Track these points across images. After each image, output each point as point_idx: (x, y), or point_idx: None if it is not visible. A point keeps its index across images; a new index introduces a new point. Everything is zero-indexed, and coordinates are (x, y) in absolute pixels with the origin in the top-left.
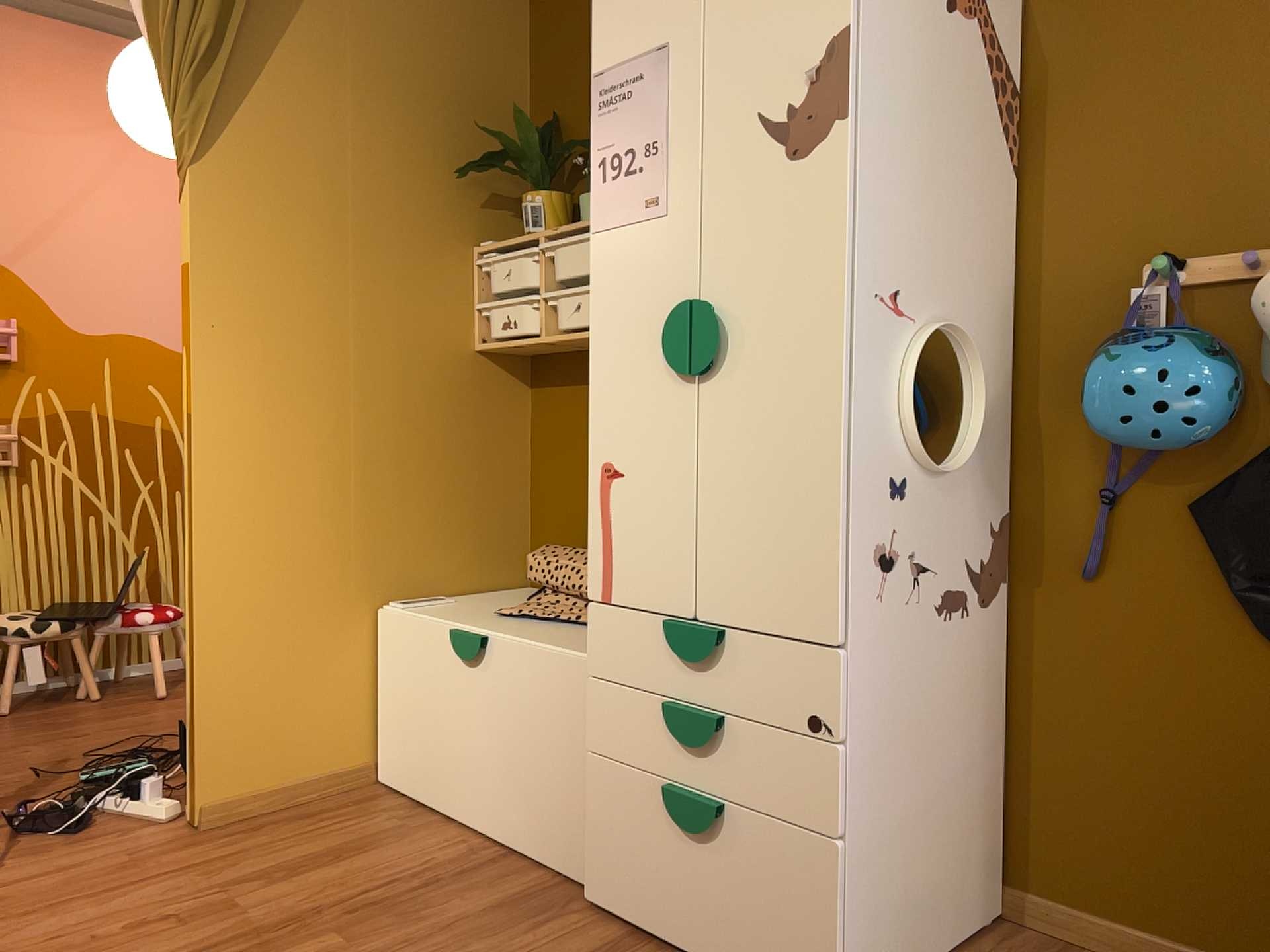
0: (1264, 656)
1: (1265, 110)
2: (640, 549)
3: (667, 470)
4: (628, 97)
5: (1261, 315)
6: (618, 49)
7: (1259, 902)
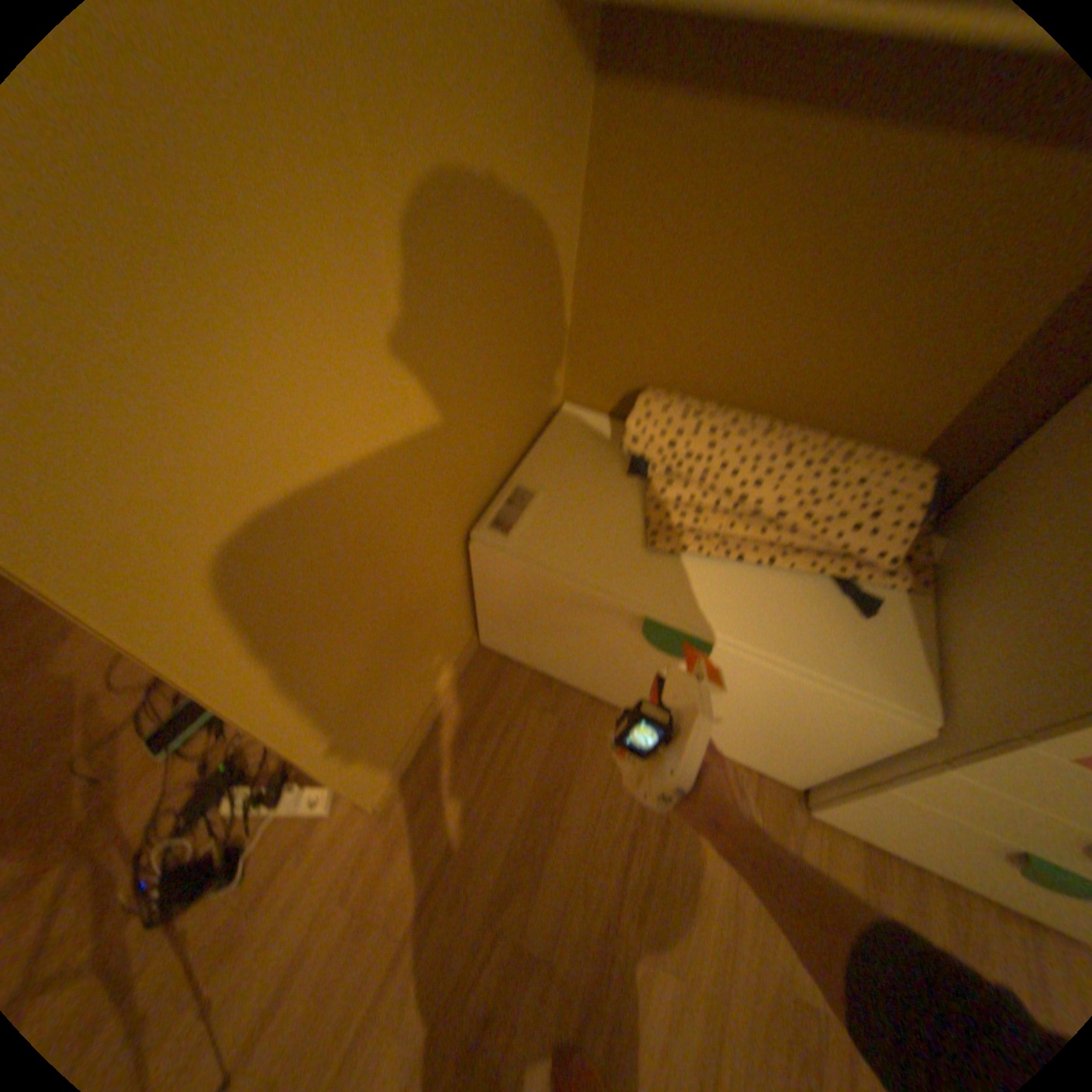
0: None
1: None
2: None
3: None
4: None
5: None
6: None
7: None
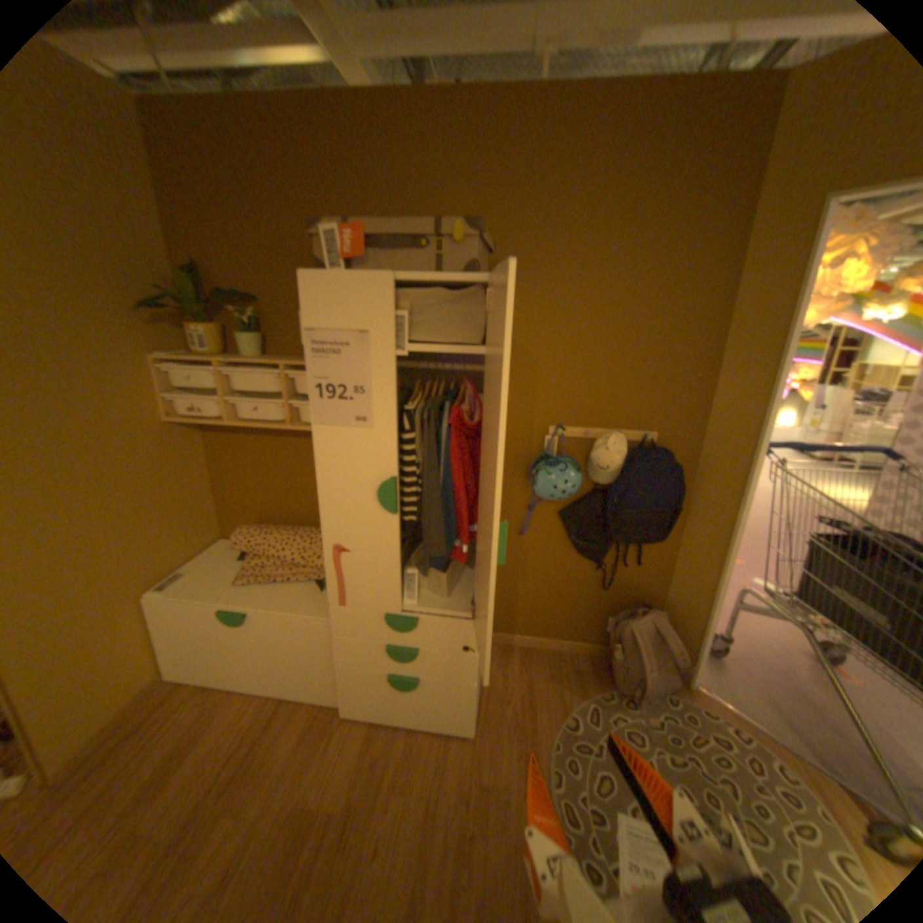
0: (576, 558)
1: (596, 376)
2: (364, 586)
3: (381, 553)
4: (338, 353)
5: (596, 462)
6: (326, 319)
7: (567, 625)
